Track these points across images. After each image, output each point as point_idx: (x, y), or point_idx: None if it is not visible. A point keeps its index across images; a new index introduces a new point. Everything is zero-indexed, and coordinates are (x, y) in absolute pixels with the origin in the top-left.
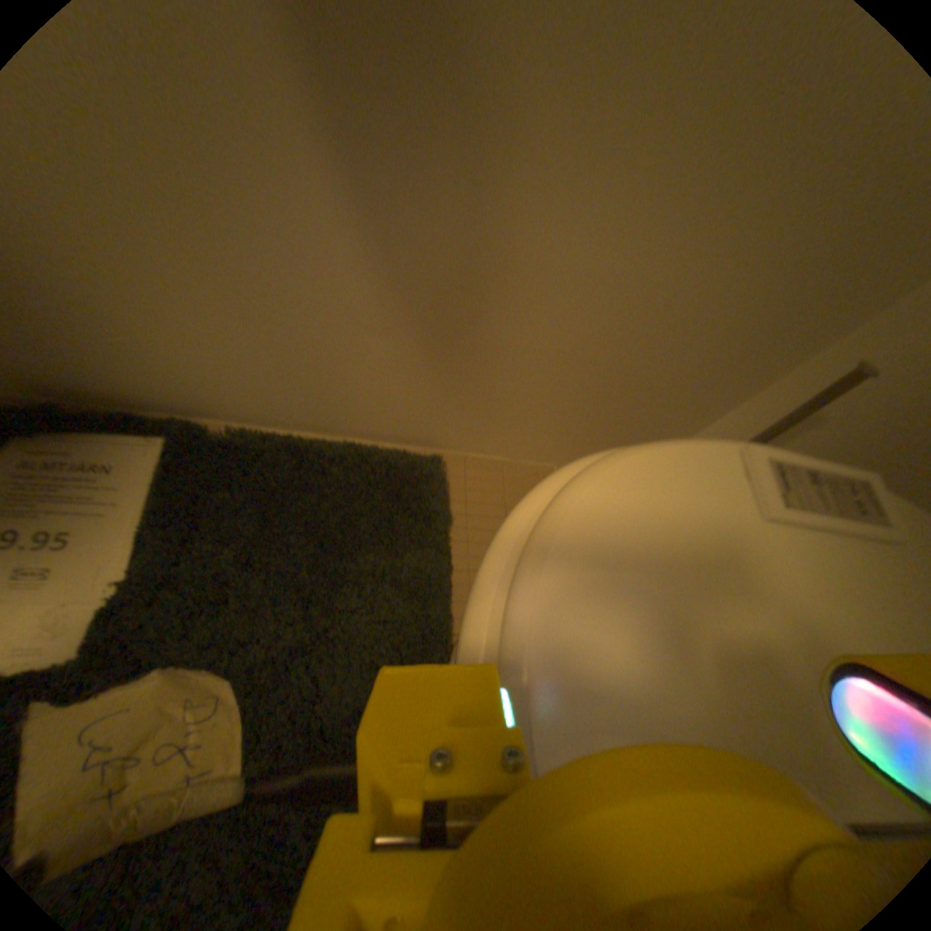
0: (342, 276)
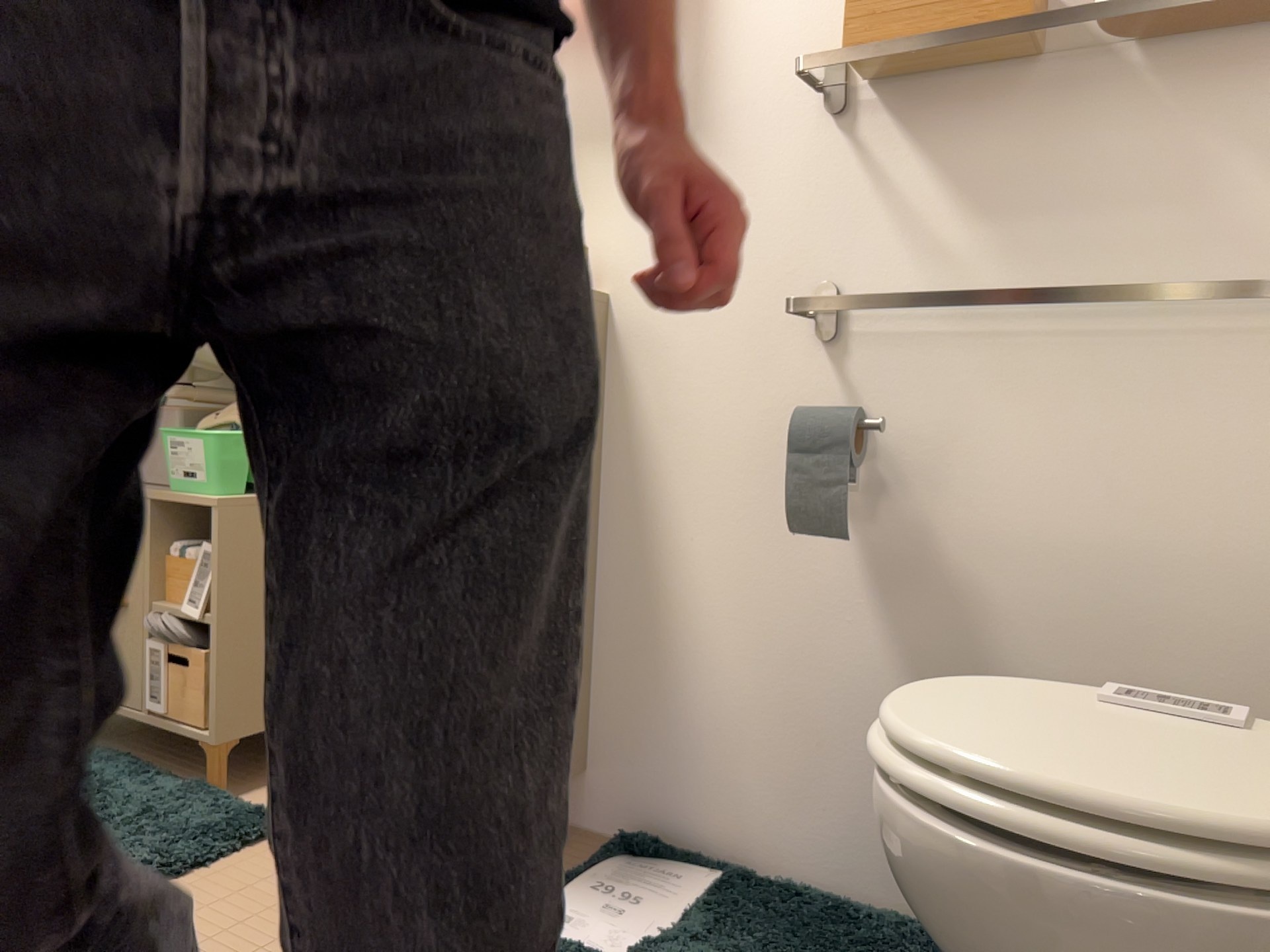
0: (880, 687)
